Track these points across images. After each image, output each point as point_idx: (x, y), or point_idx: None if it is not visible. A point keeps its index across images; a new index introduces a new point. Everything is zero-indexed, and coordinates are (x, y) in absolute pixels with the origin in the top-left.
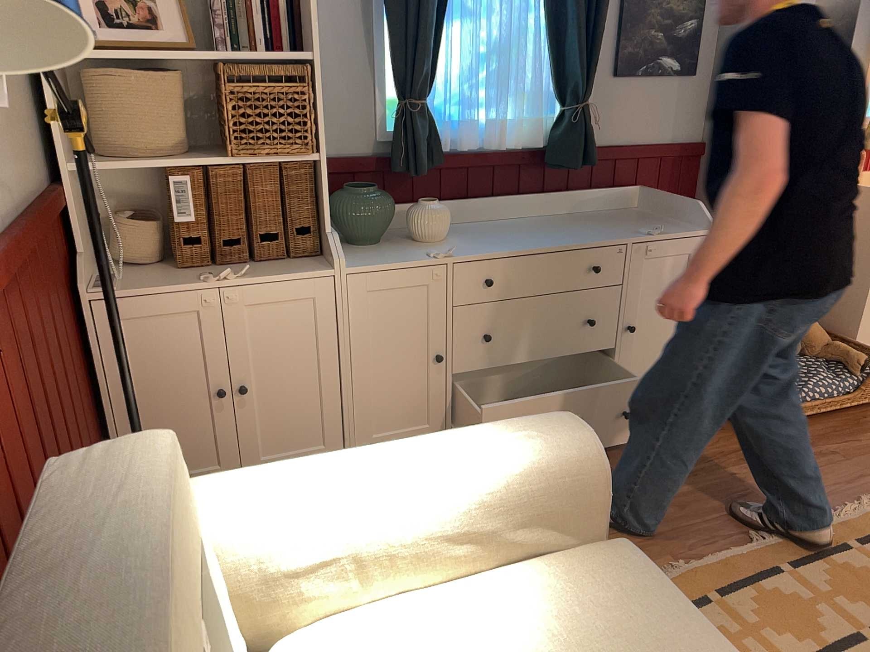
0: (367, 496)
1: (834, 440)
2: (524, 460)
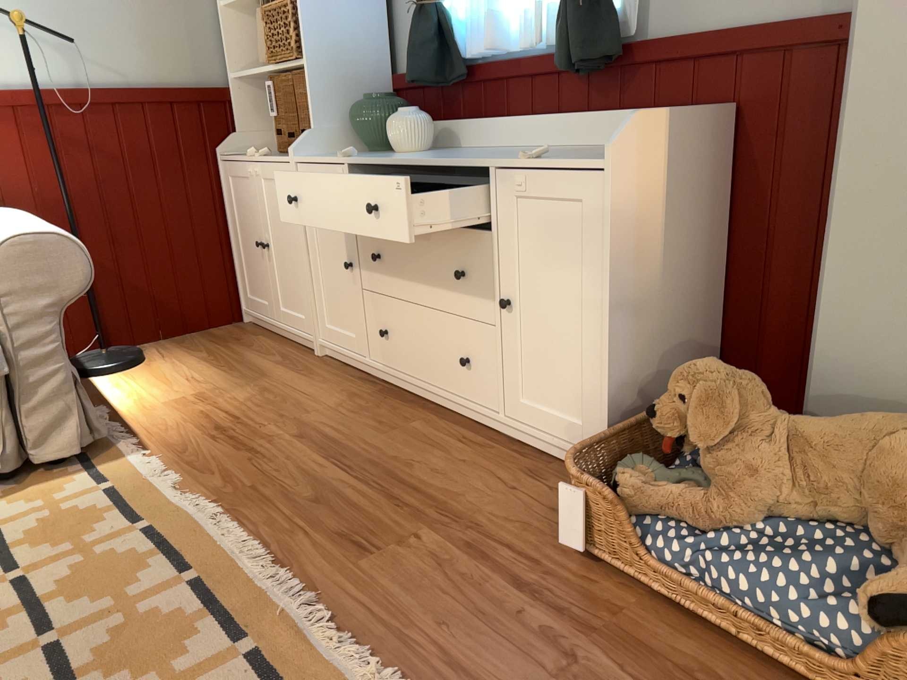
0: None
1: (635, 665)
2: None
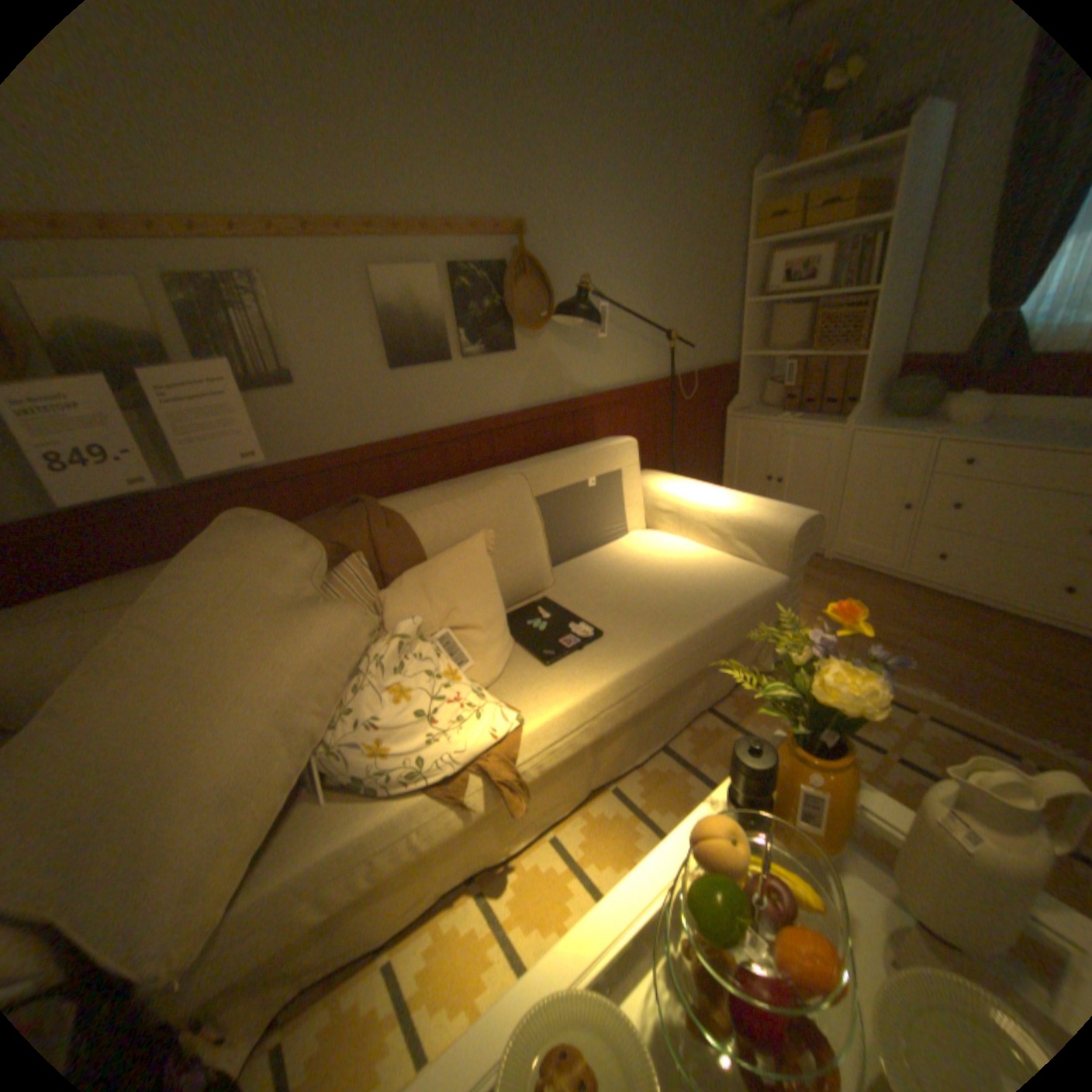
0: (696, 497)
1: None
2: (760, 514)
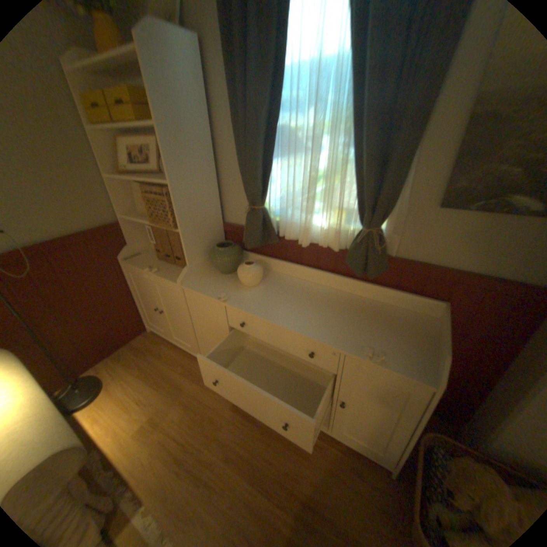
0: None
1: None
2: None
